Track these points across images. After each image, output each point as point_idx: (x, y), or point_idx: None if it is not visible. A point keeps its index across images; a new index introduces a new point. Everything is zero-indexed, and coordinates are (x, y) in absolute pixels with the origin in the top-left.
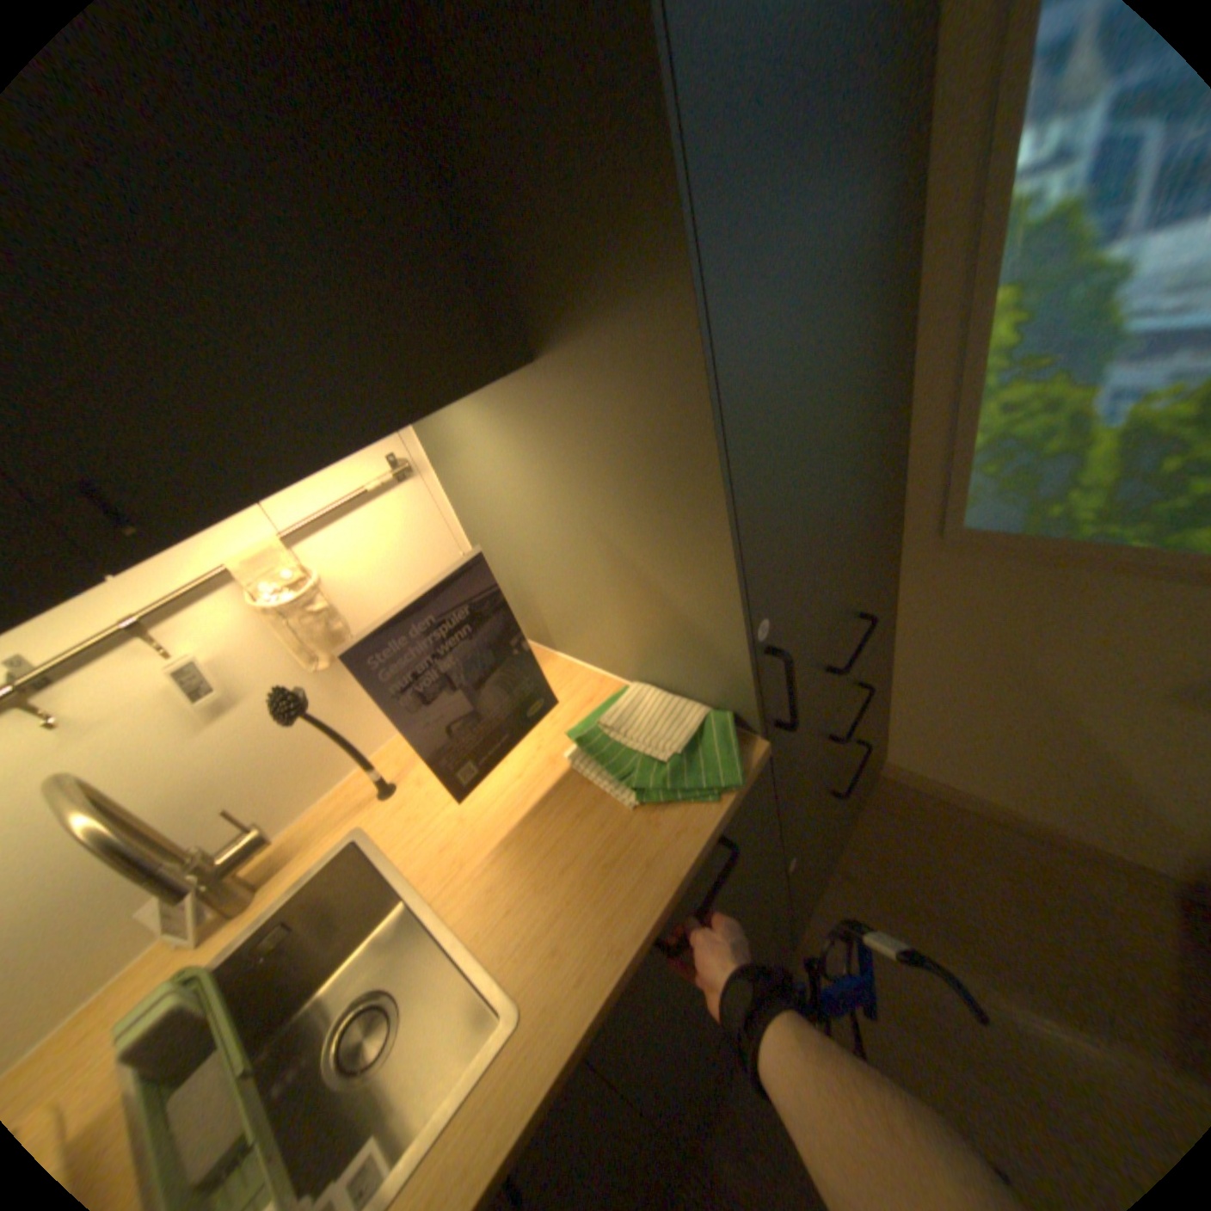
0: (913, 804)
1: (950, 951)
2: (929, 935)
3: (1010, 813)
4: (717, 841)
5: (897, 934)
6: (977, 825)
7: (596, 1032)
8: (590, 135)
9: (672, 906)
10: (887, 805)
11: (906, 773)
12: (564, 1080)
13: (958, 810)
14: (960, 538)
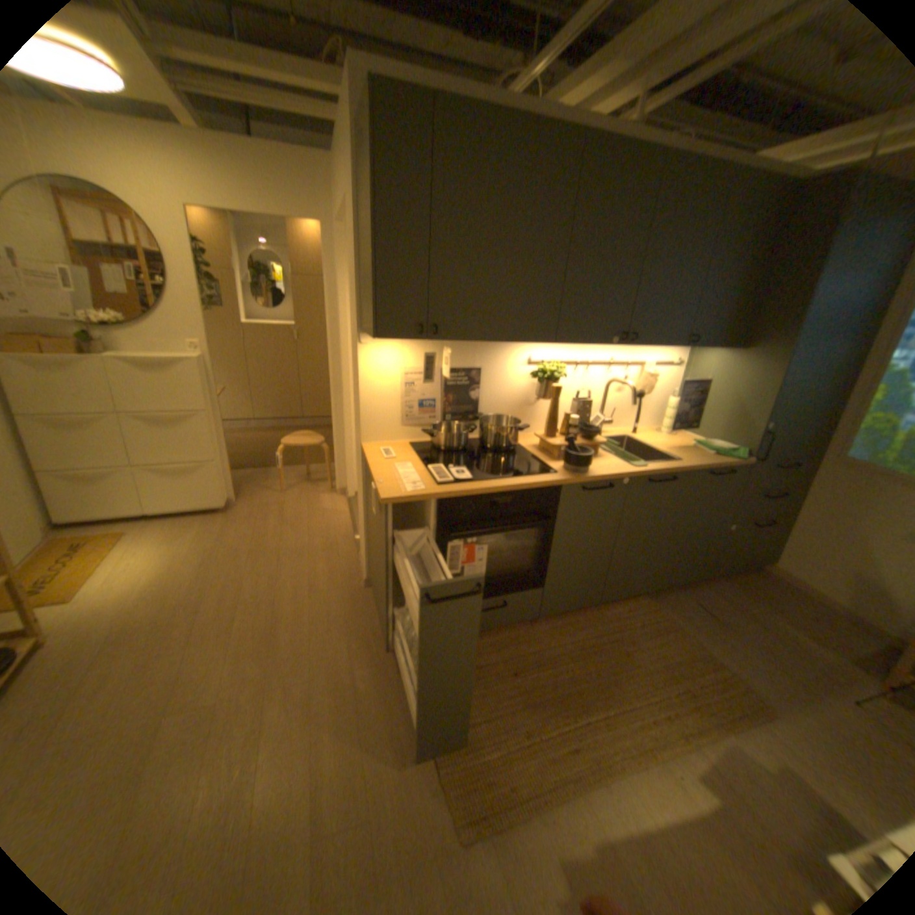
0: (781, 584)
1: (774, 614)
2: (767, 607)
3: (826, 597)
4: (733, 464)
5: (753, 602)
6: (808, 599)
7: (699, 467)
8: (786, 320)
9: (719, 466)
10: (768, 579)
11: (784, 572)
12: (690, 469)
13: (802, 593)
14: (844, 460)
